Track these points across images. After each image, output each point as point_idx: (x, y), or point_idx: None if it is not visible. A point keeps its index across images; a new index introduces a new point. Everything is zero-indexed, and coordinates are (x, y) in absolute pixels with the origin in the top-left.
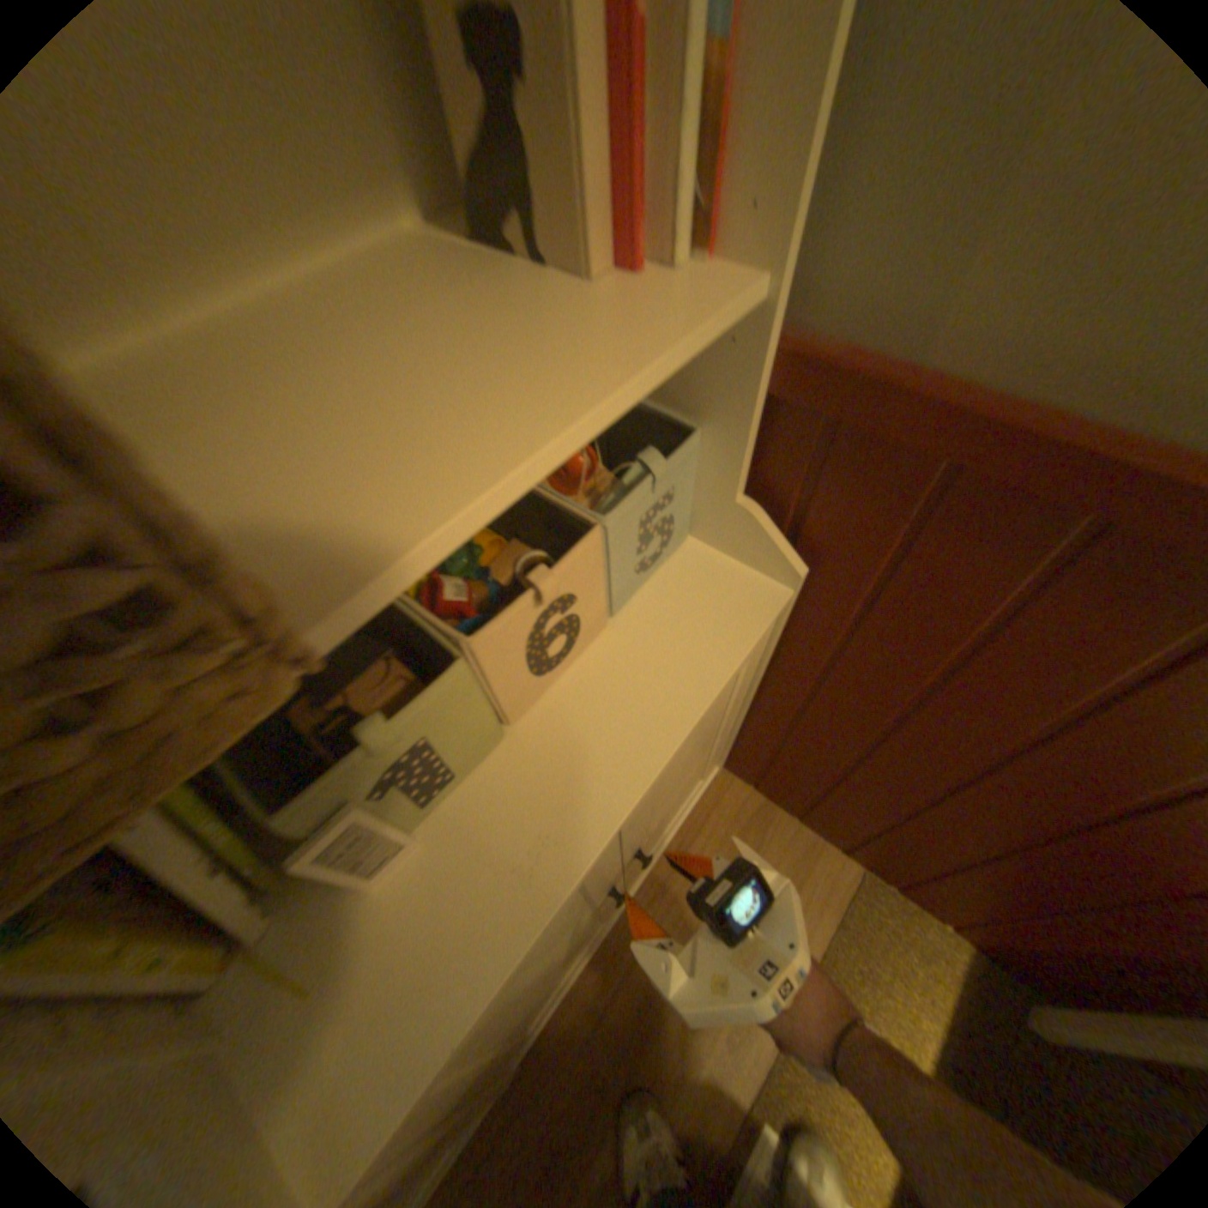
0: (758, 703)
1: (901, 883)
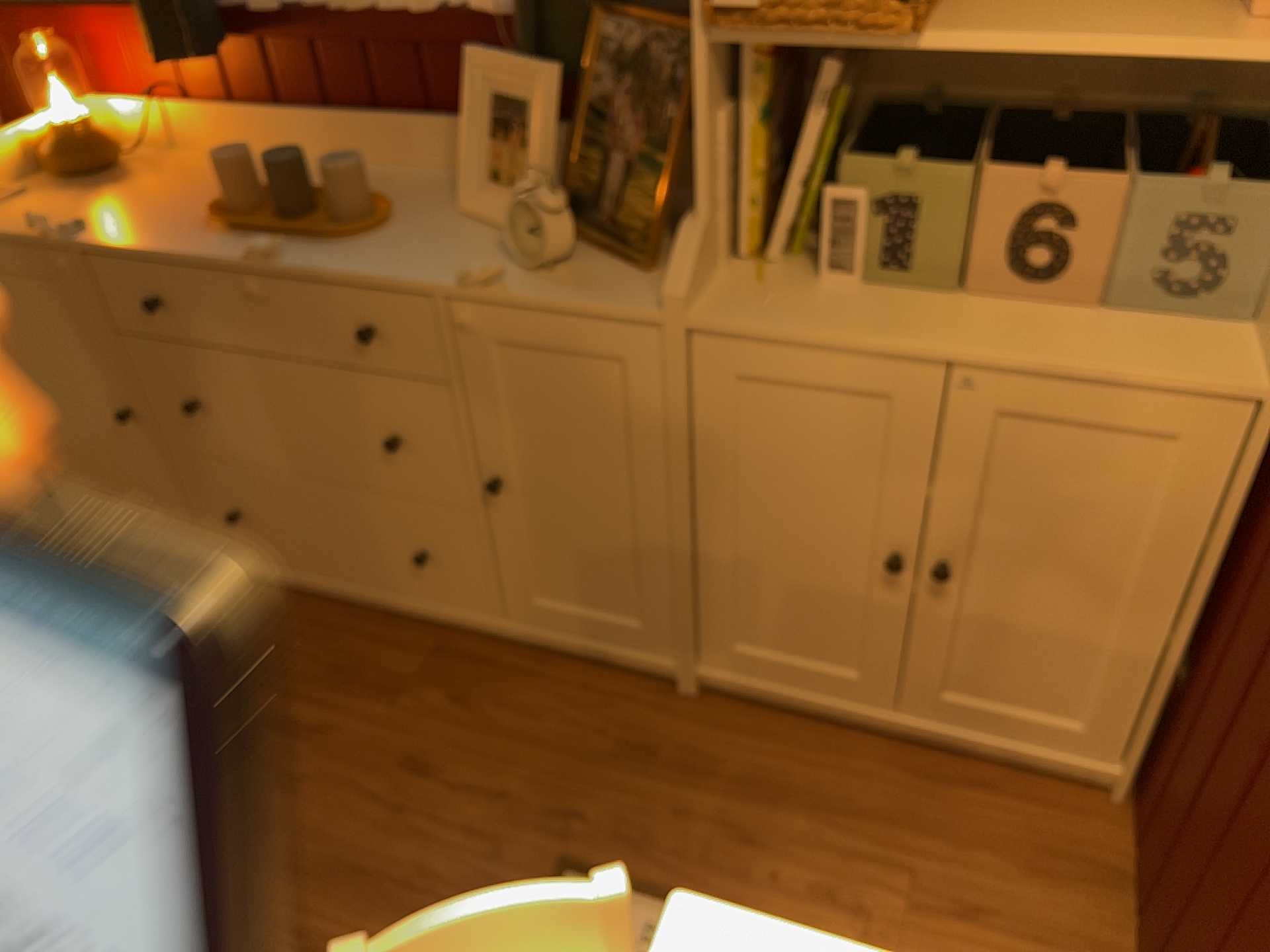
0: (1199, 630)
1: None
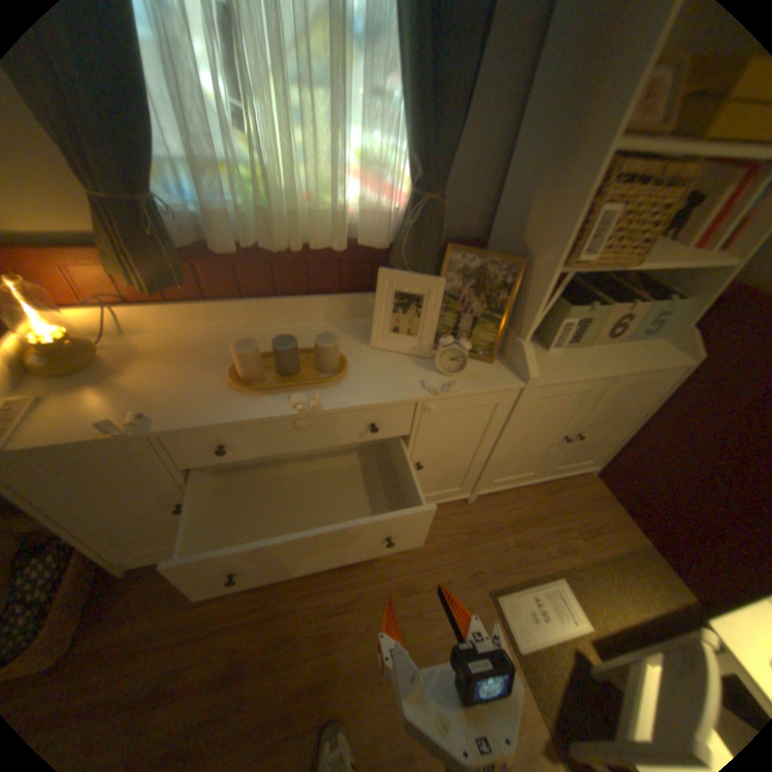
0: (644, 429)
1: (672, 552)
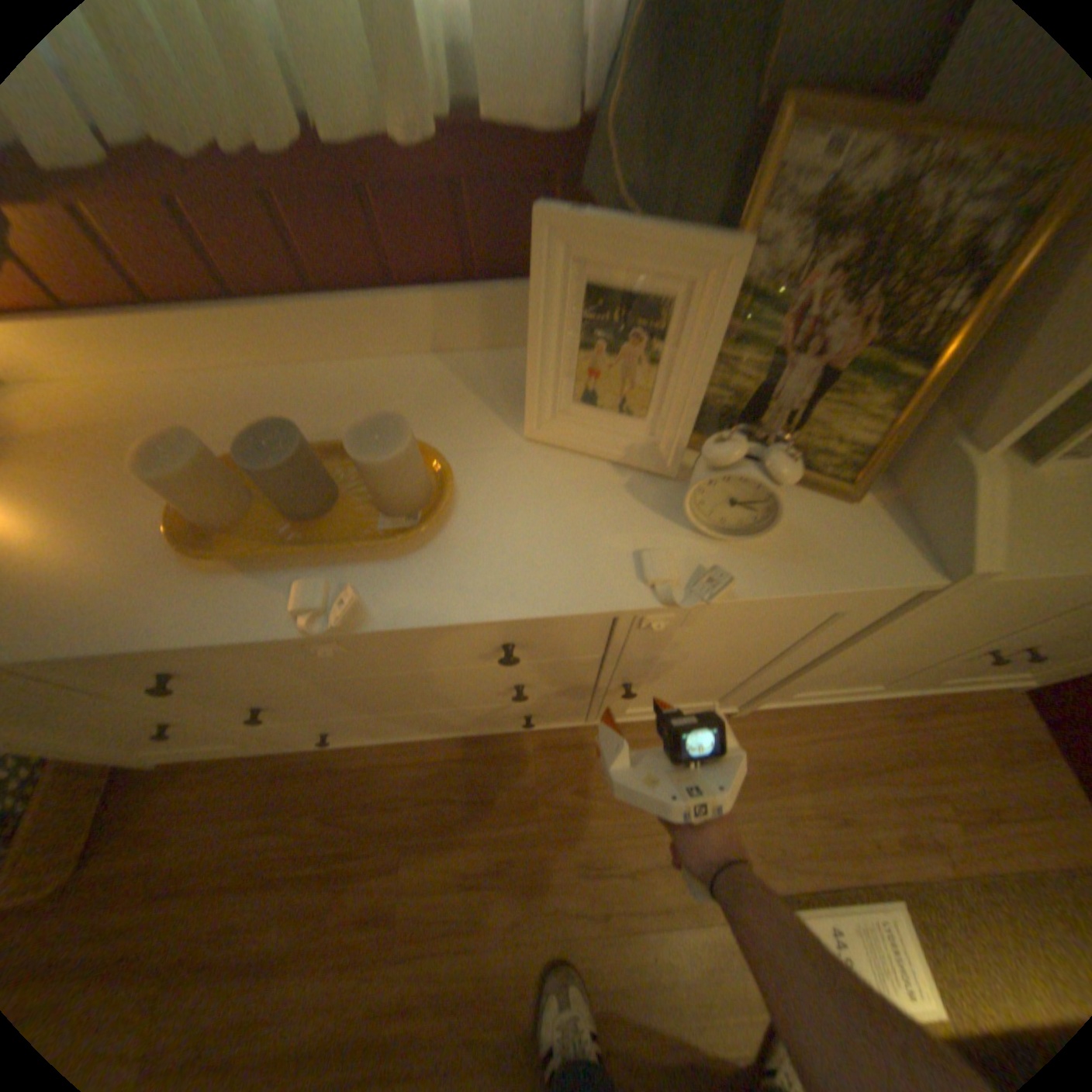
0: None
1: None
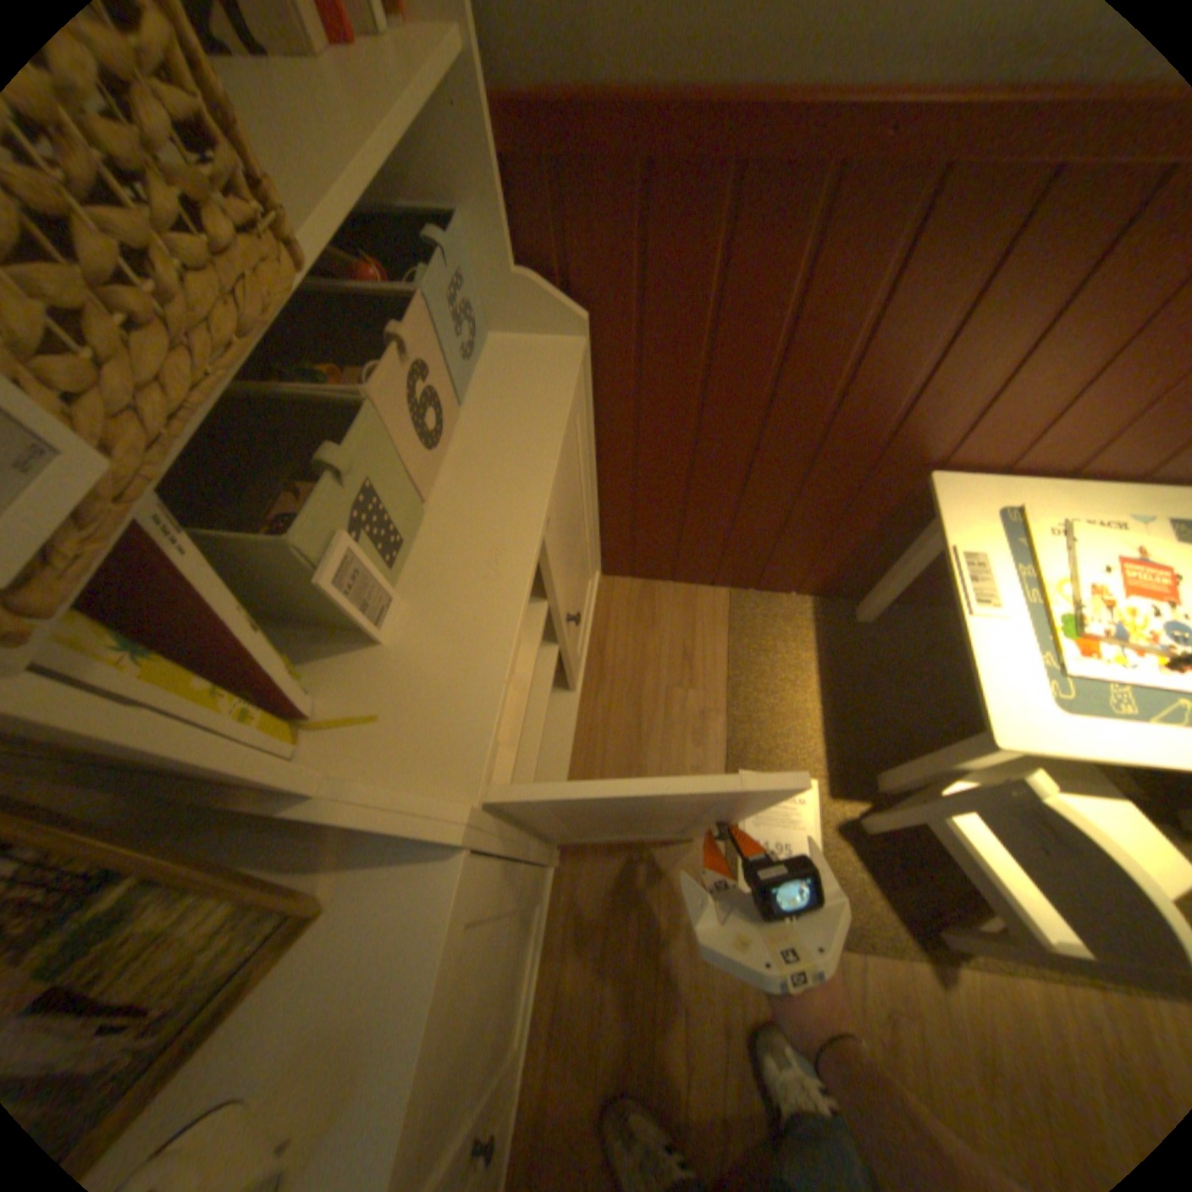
0: (600, 483)
1: (751, 578)
